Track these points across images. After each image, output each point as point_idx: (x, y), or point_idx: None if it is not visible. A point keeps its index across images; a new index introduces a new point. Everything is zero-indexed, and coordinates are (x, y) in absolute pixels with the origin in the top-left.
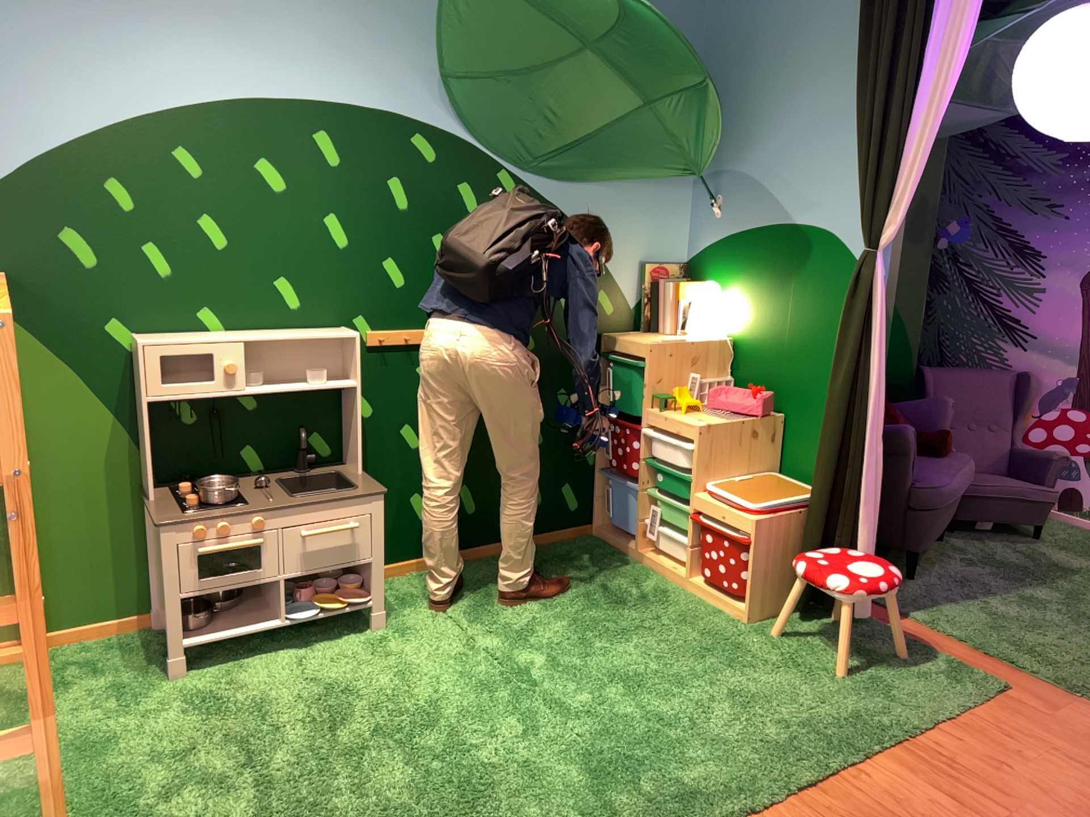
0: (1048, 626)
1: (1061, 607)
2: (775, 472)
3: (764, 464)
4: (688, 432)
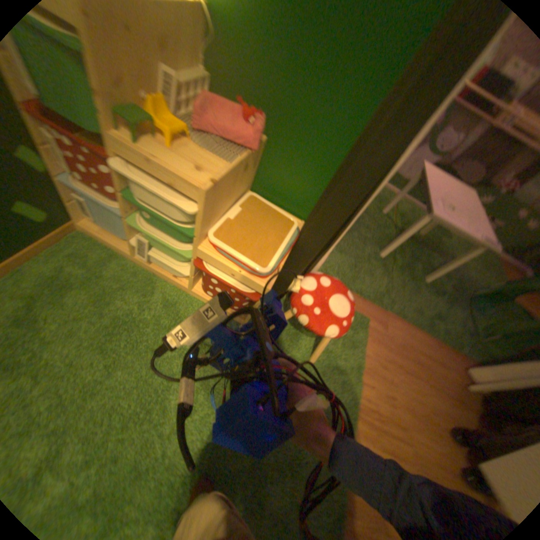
0: (366, 258)
1: (362, 237)
2: (253, 186)
3: (249, 186)
4: (194, 193)
